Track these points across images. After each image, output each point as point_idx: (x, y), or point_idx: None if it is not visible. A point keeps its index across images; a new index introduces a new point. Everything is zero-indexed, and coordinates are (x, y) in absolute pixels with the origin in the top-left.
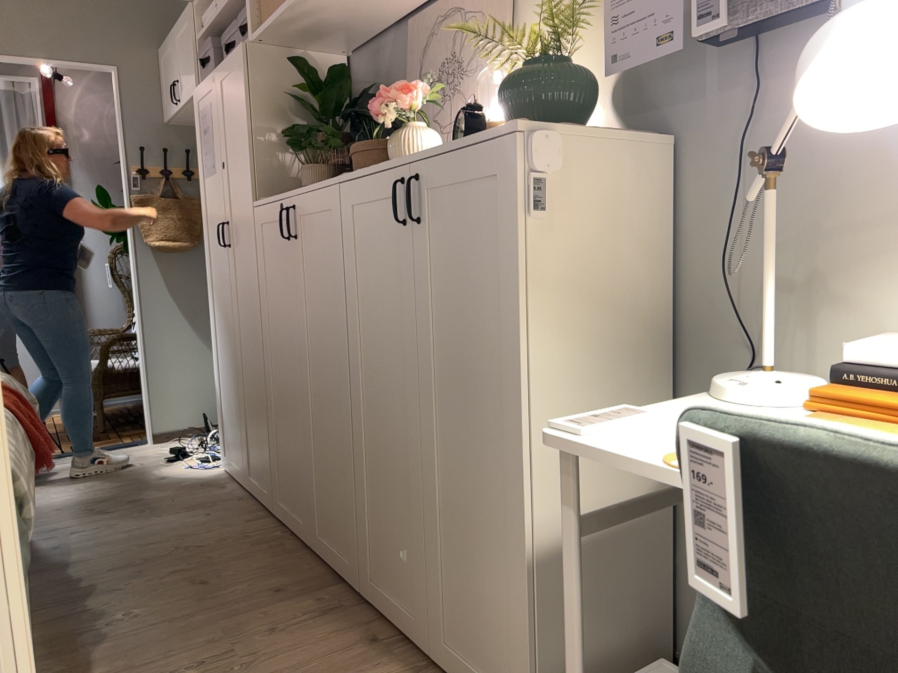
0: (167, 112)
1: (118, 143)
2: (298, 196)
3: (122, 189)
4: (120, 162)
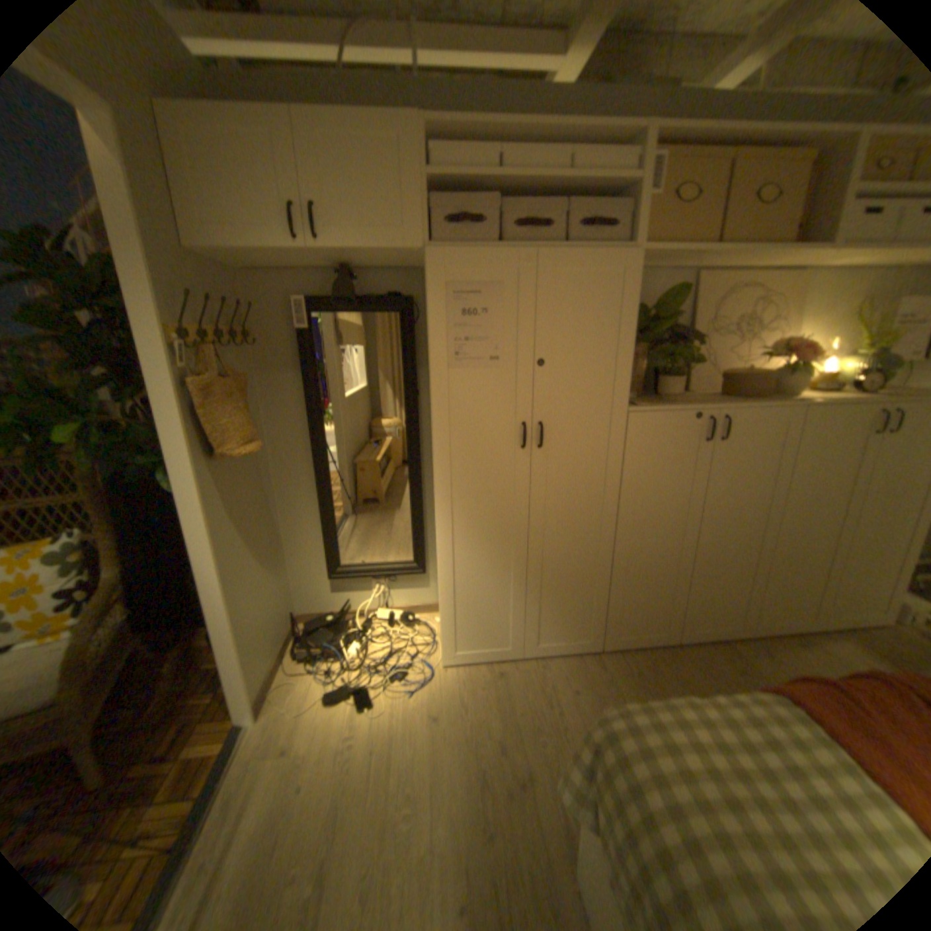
0: (224, 237)
1: (124, 276)
2: (739, 410)
3: (147, 367)
4: (133, 313)
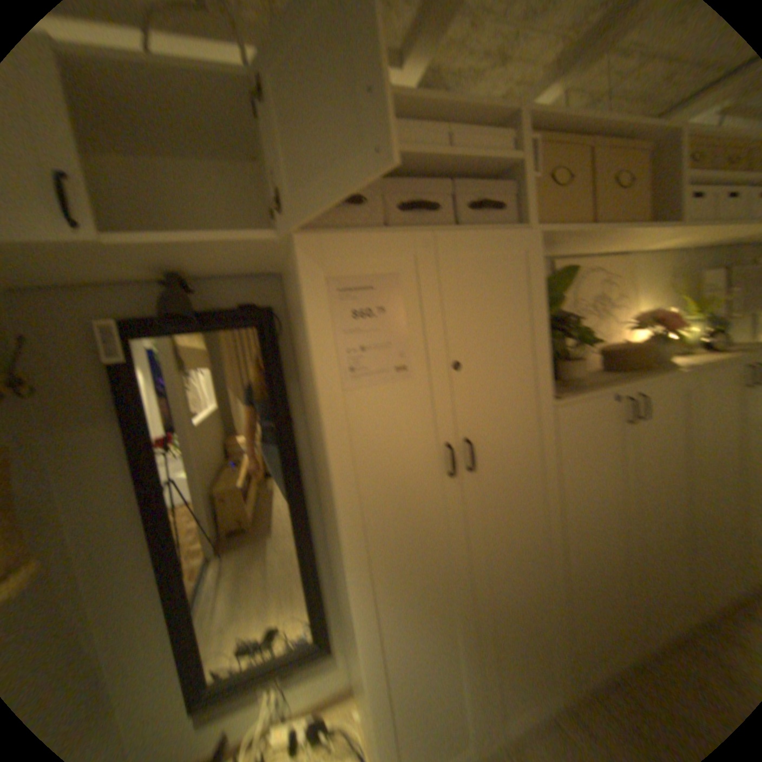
0: None
1: None
2: (650, 385)
3: None
4: None
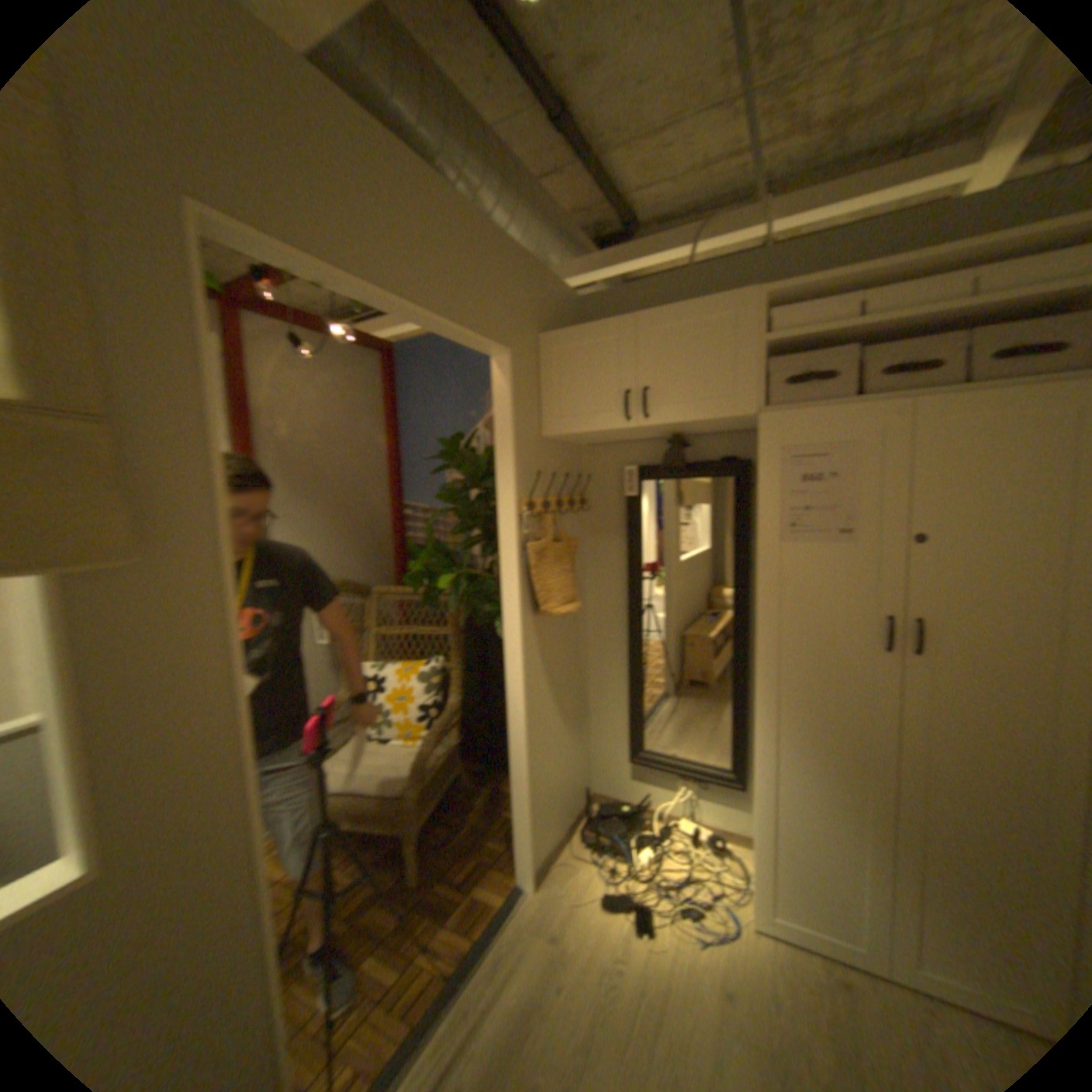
0: (570, 426)
1: (497, 466)
2: None
3: (500, 534)
4: (498, 493)
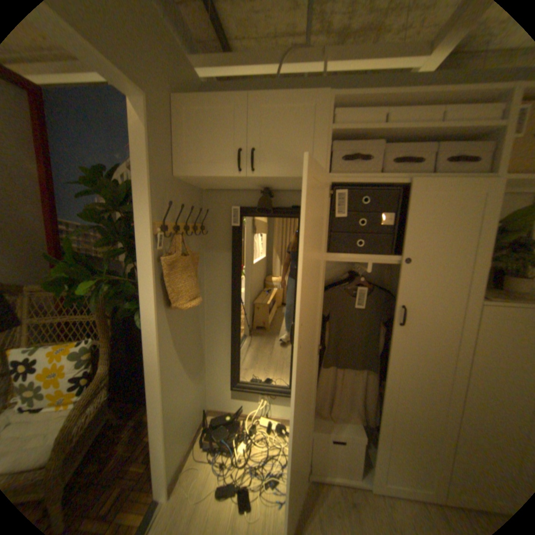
0: (197, 170)
1: (135, 192)
2: None
3: (138, 248)
4: (136, 215)
